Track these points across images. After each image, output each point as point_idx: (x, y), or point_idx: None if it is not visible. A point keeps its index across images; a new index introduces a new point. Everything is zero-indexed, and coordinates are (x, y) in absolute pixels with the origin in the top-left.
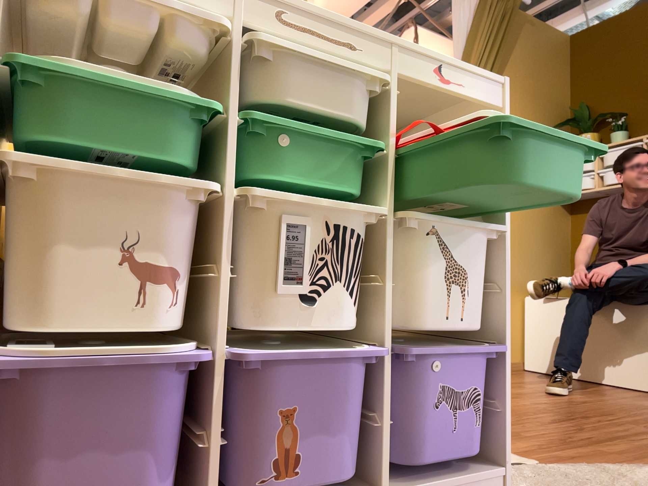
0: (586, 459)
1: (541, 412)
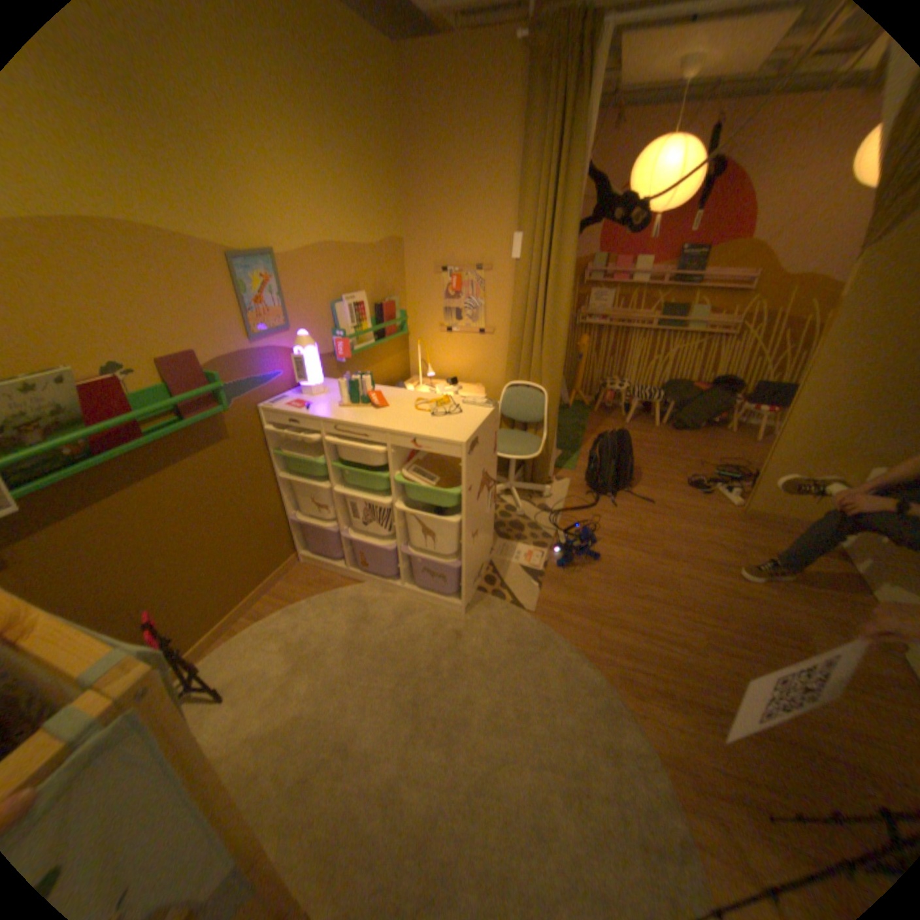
0: (564, 630)
1: (657, 588)
